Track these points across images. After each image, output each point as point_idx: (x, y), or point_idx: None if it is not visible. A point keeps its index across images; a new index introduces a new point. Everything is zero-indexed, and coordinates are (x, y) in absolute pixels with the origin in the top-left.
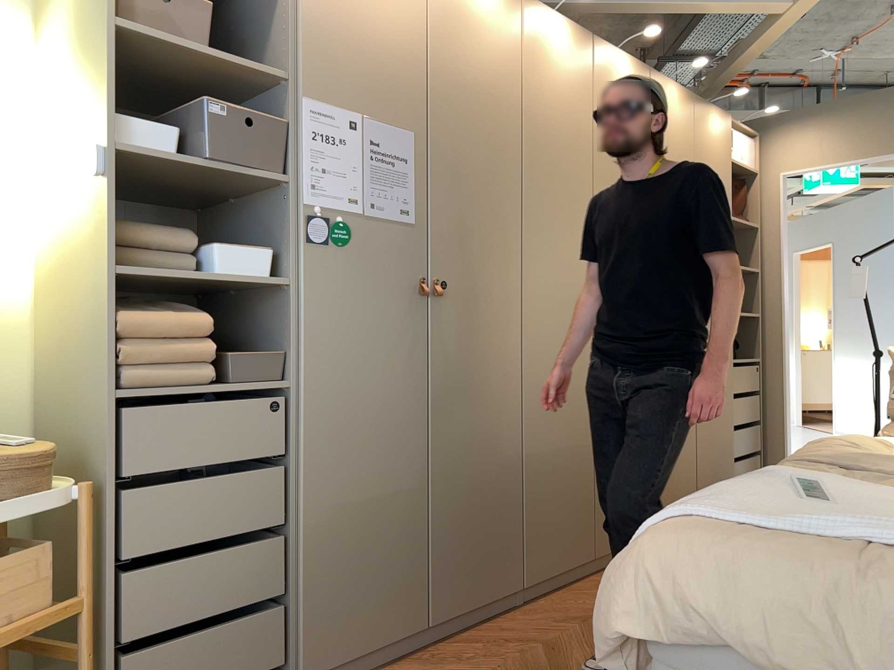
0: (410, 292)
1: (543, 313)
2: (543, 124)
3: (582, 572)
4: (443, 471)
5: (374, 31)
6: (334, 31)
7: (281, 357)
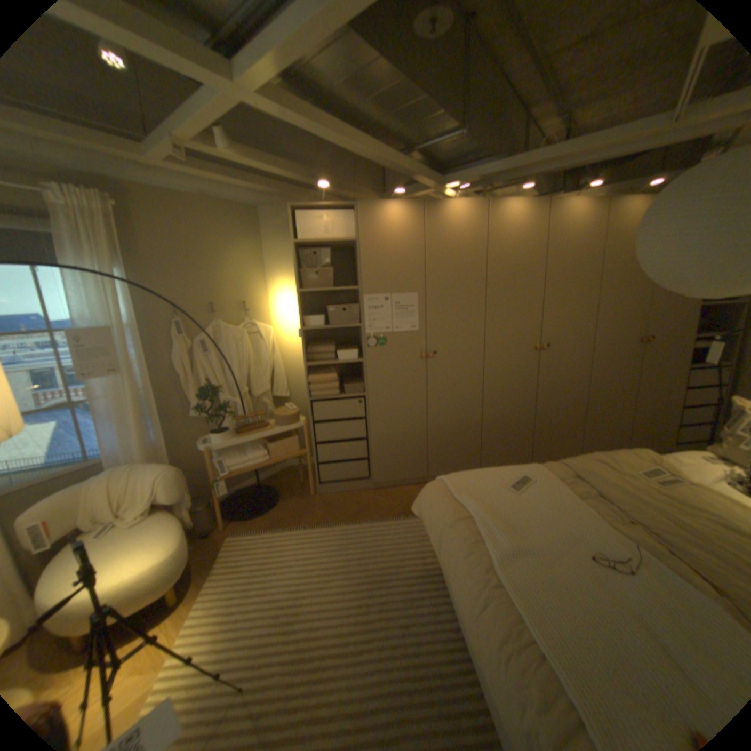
0: (416, 358)
1: (497, 358)
2: (500, 266)
3: None
4: (434, 424)
5: (394, 257)
6: (375, 265)
7: (363, 385)
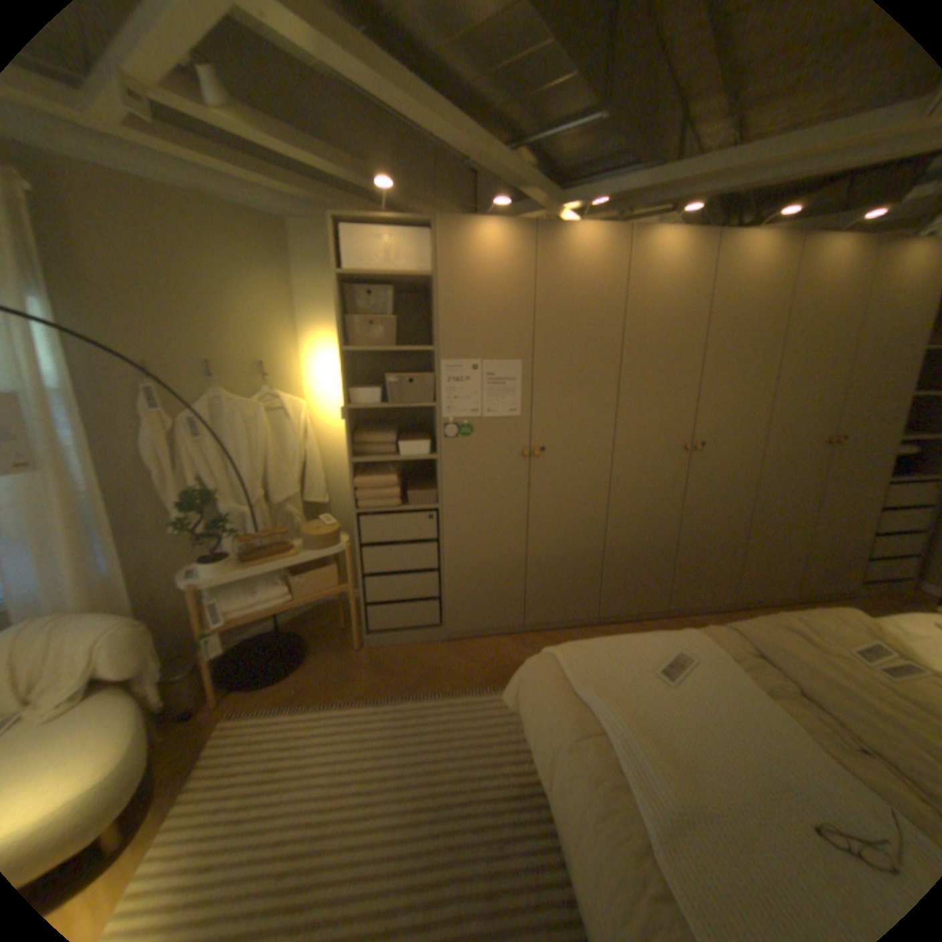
0: (515, 456)
1: (631, 460)
2: (644, 326)
3: (655, 616)
4: (537, 551)
5: (490, 304)
6: (461, 314)
7: (436, 493)
